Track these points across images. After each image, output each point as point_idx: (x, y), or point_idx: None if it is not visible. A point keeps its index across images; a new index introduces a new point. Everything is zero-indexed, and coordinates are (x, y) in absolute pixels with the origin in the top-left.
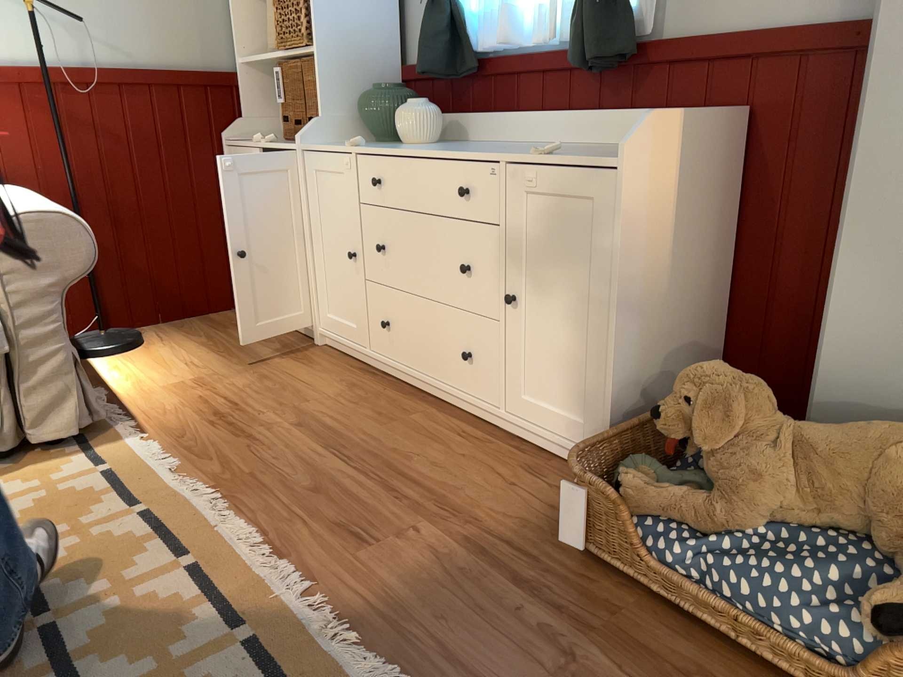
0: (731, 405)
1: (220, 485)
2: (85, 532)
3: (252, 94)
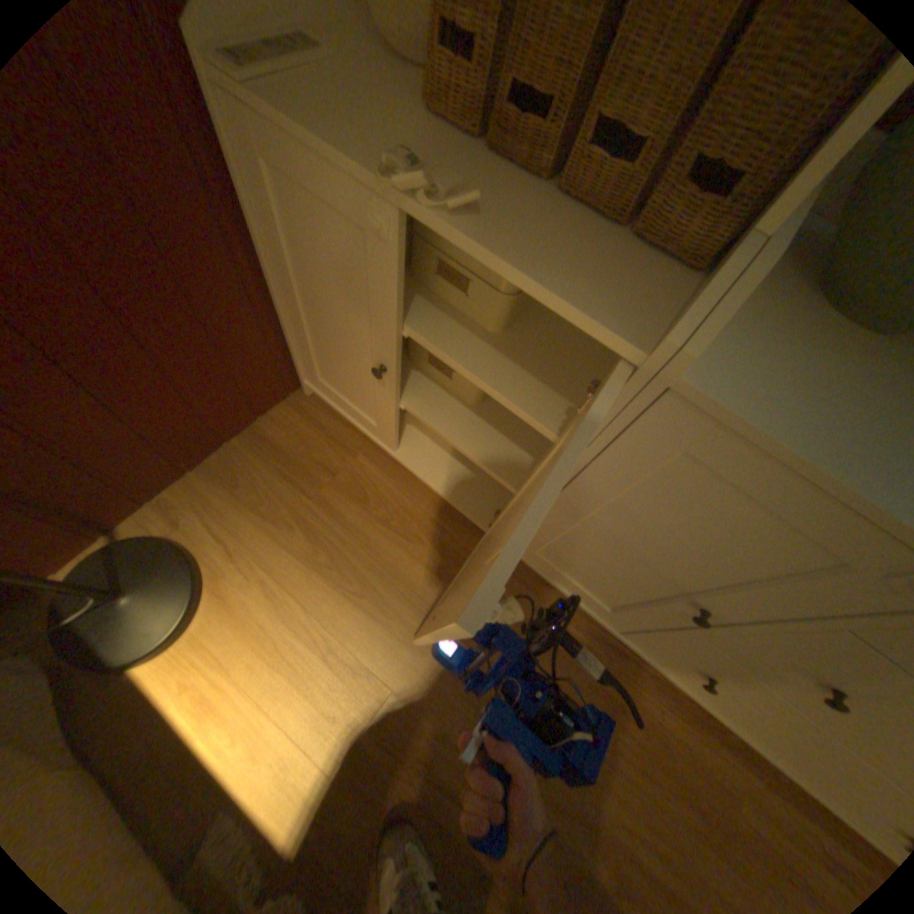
0: None
1: None
2: None
3: None
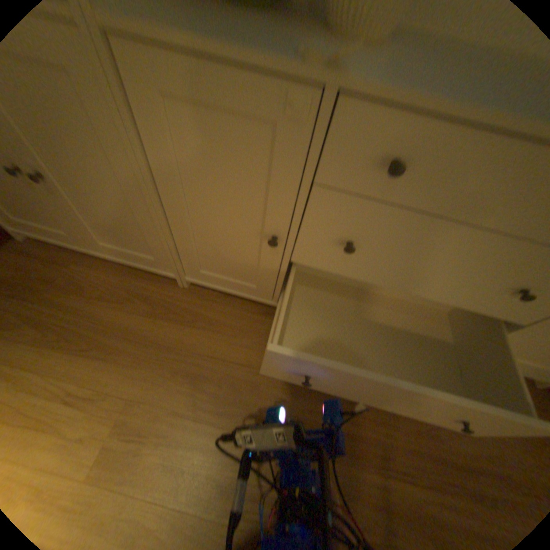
0: None
1: None
2: None
3: None
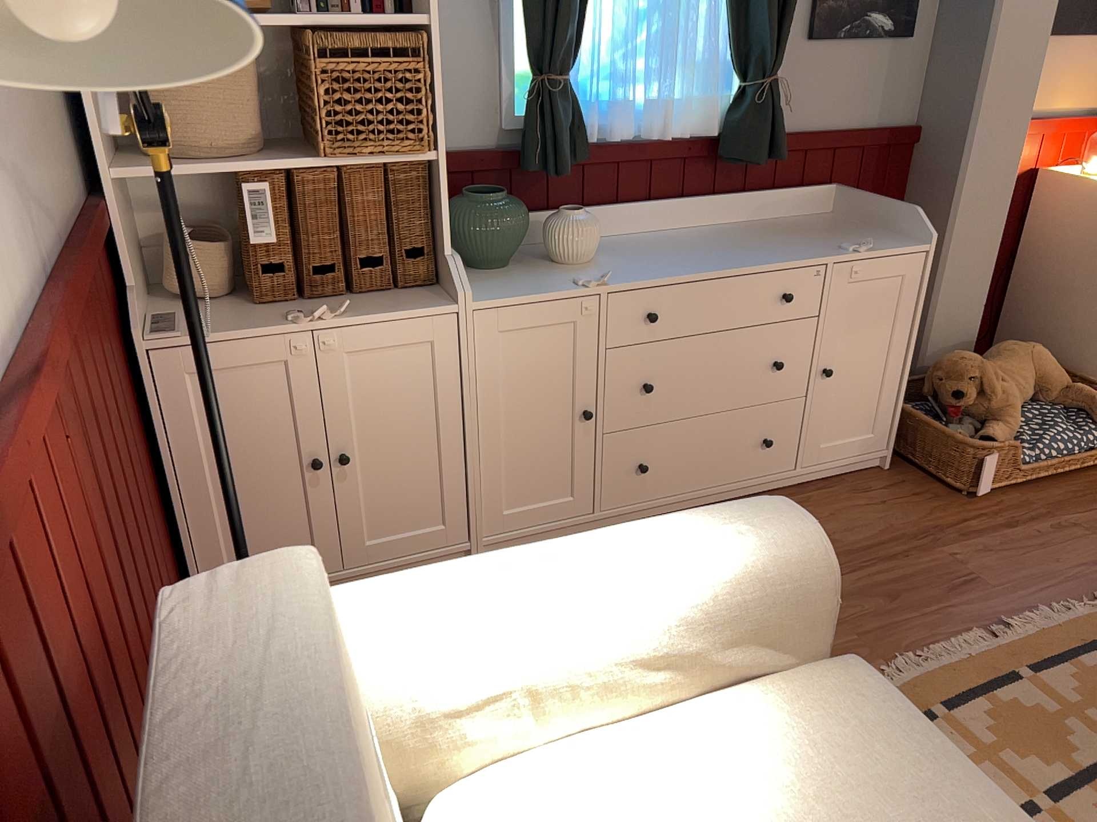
0: (991, 370)
1: (880, 658)
2: (989, 752)
3: (126, 233)
